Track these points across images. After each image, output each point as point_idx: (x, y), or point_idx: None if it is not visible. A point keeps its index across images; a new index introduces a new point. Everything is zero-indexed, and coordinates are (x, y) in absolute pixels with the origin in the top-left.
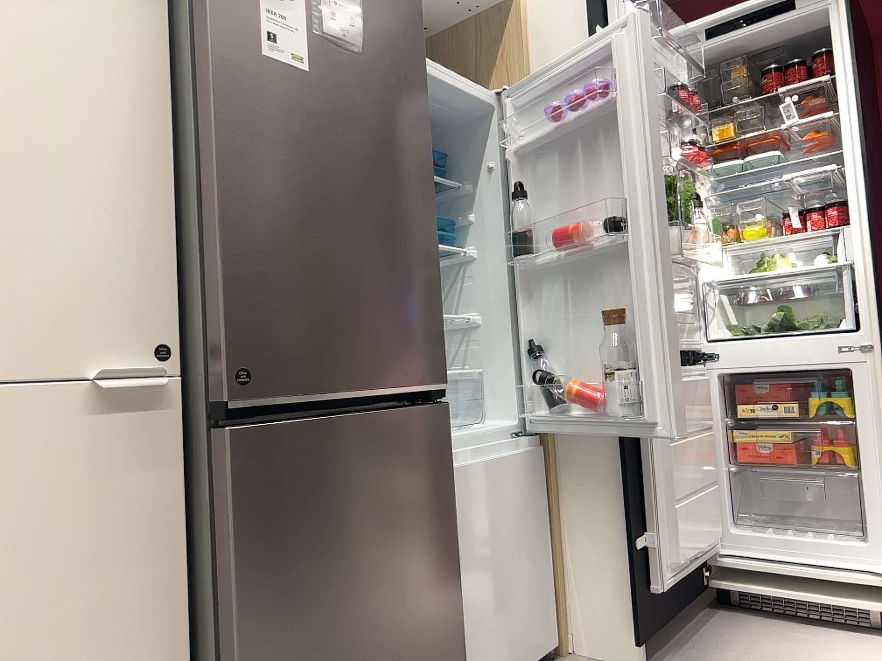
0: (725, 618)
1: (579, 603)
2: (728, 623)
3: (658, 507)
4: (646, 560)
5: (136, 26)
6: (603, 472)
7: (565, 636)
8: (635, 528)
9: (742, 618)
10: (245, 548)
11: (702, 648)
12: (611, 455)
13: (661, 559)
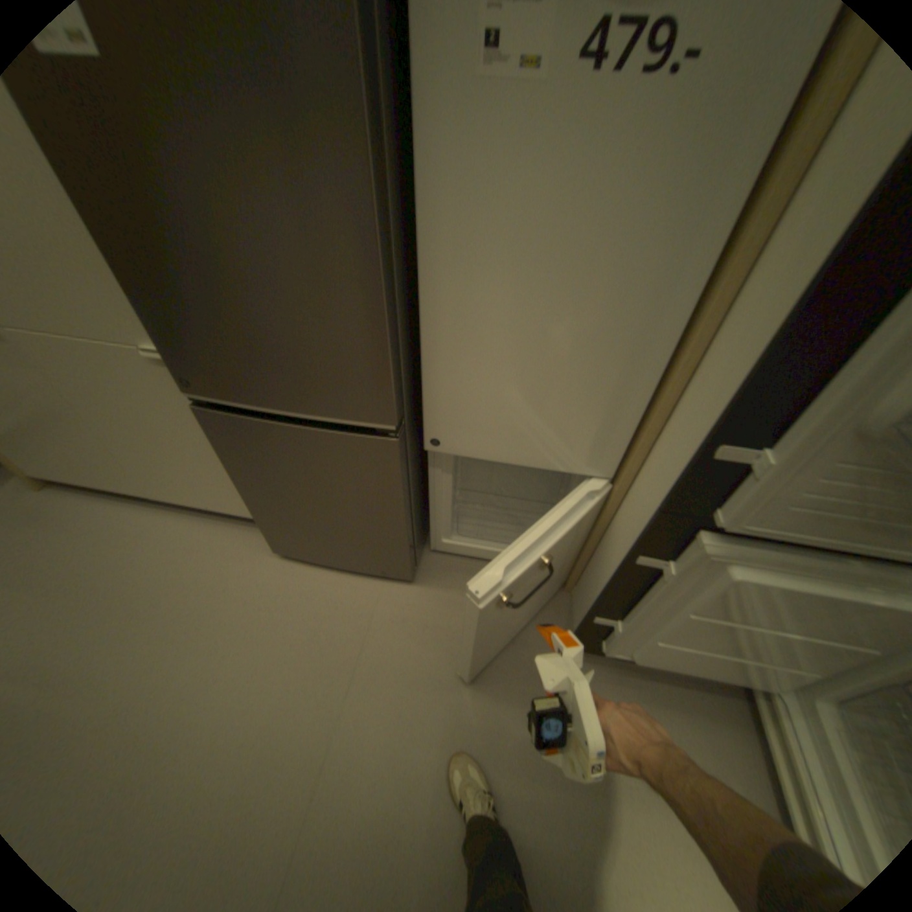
0: (724, 708)
1: (582, 584)
2: (711, 712)
3: (635, 623)
4: (608, 628)
5: None
6: (623, 554)
7: (570, 584)
8: (602, 610)
9: (735, 725)
10: (227, 457)
11: (641, 694)
12: (630, 555)
13: (616, 642)
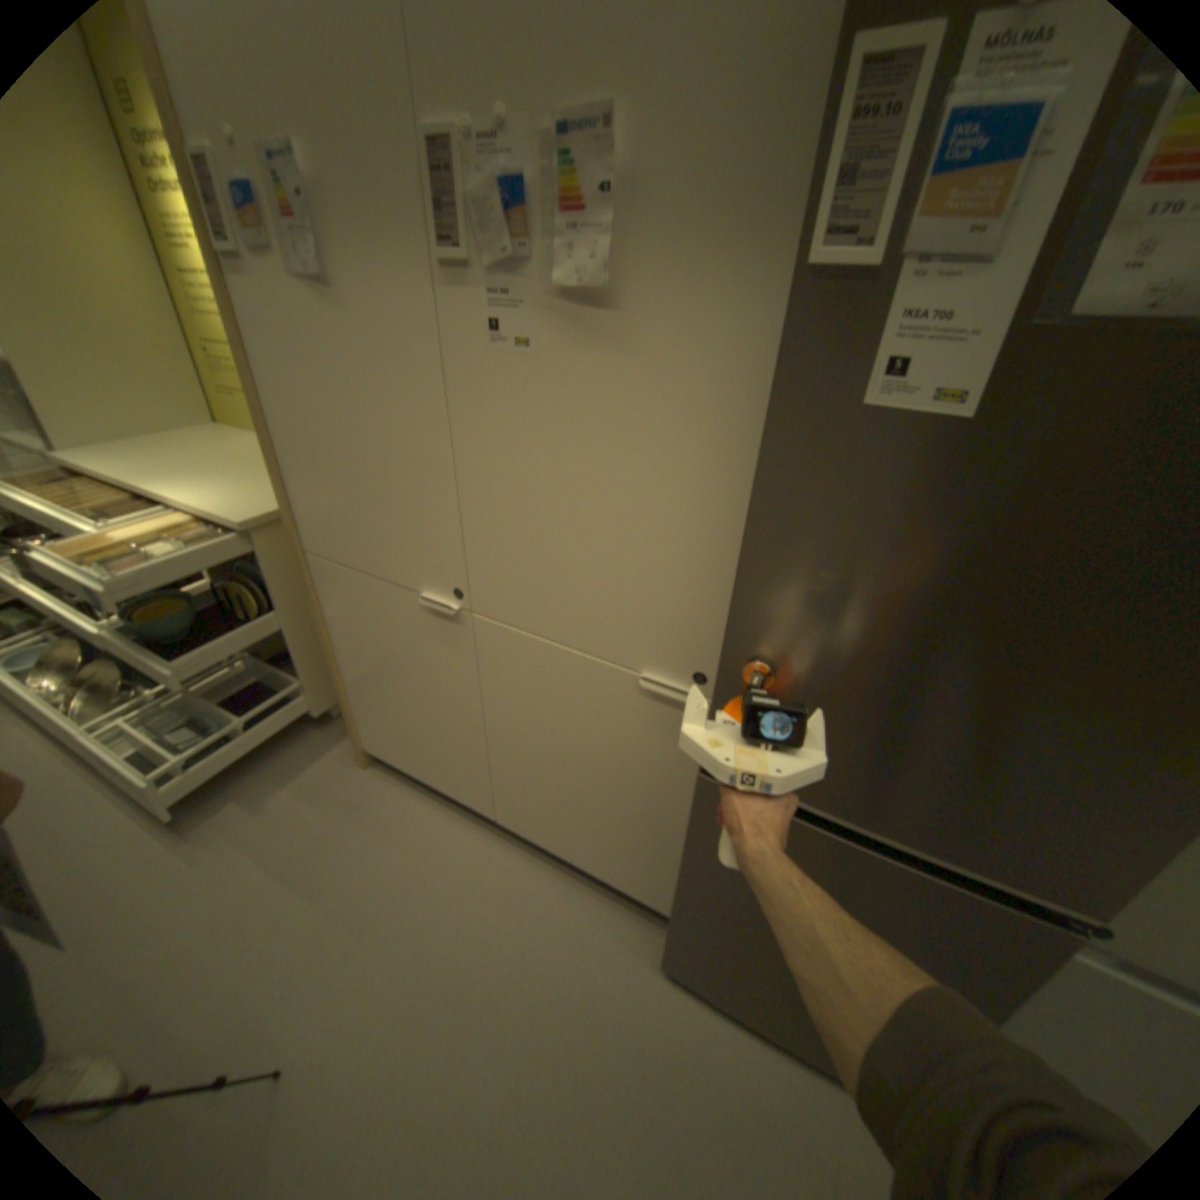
0: None
1: None
2: None
3: None
4: None
5: (740, 345)
6: None
7: None
8: None
9: None
10: (700, 844)
11: None
12: None
13: None
